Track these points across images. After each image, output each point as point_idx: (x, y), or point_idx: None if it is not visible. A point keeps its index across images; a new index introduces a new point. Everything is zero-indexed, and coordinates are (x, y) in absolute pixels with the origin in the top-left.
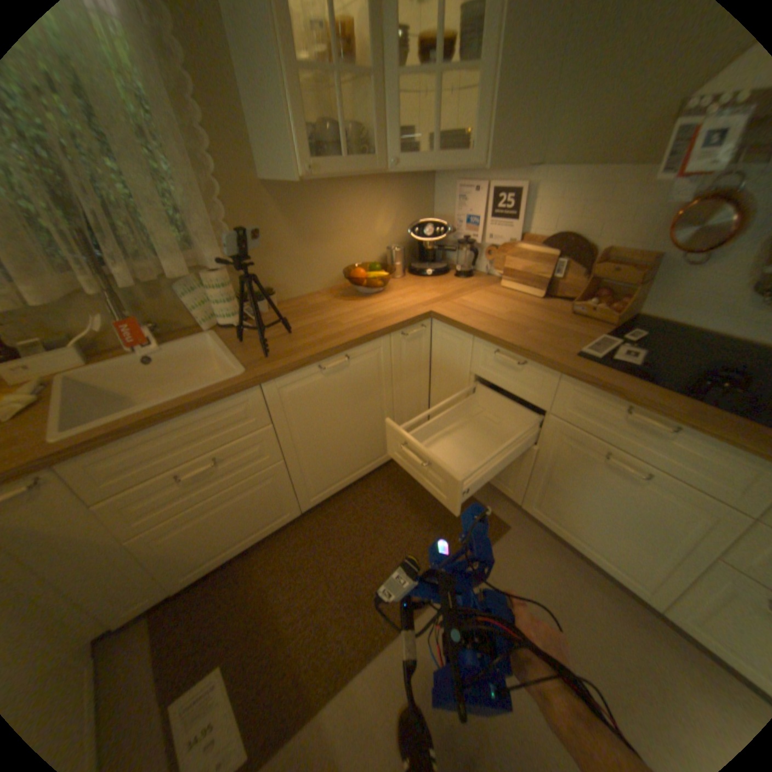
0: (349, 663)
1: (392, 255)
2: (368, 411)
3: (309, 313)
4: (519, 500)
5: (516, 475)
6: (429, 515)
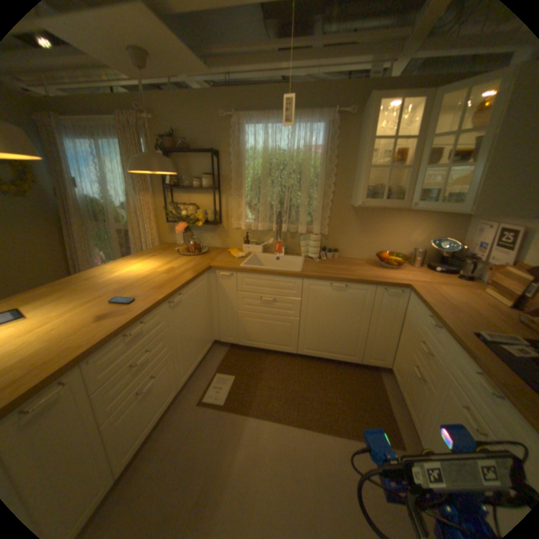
0: (270, 416)
1: (416, 252)
2: (351, 322)
3: (347, 264)
4: (421, 437)
5: (424, 414)
6: (358, 404)
